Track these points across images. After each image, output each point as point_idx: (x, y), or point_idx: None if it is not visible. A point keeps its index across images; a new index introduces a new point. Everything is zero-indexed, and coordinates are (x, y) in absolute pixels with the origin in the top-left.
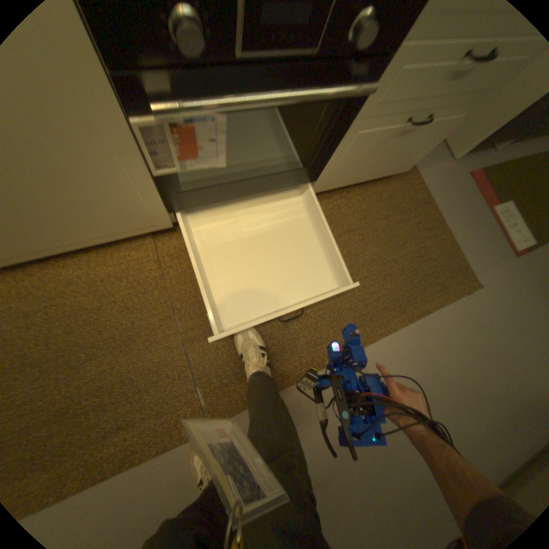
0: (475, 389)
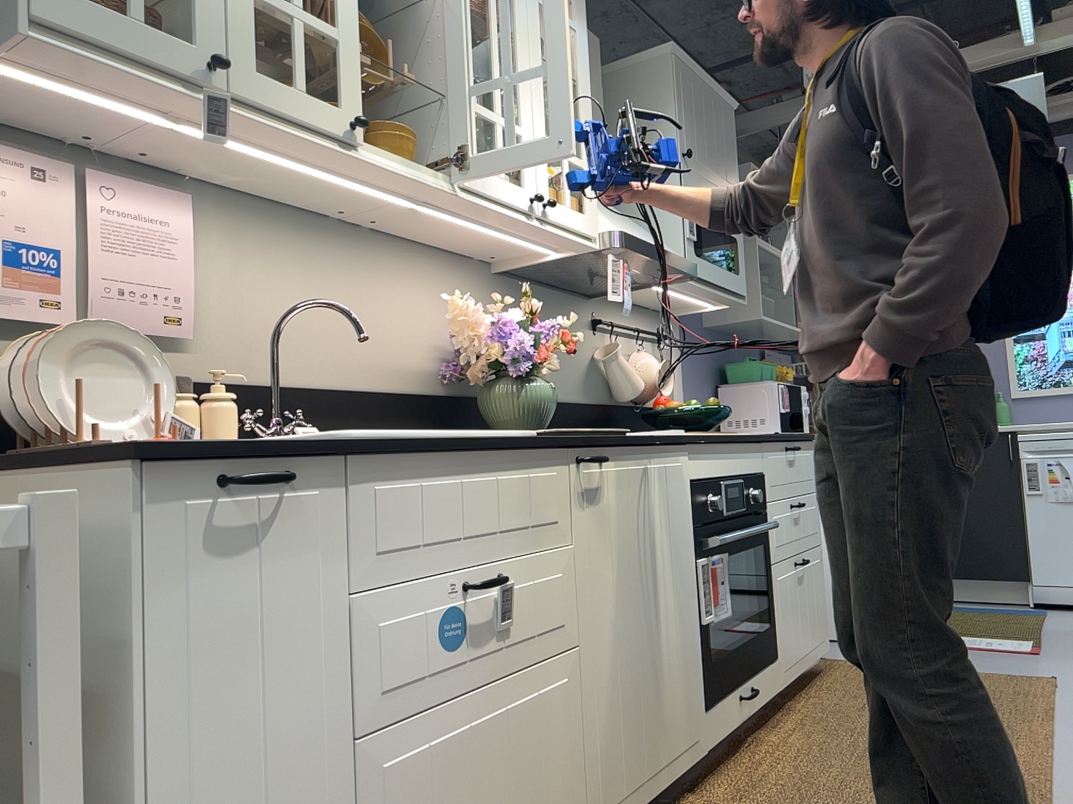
0: None
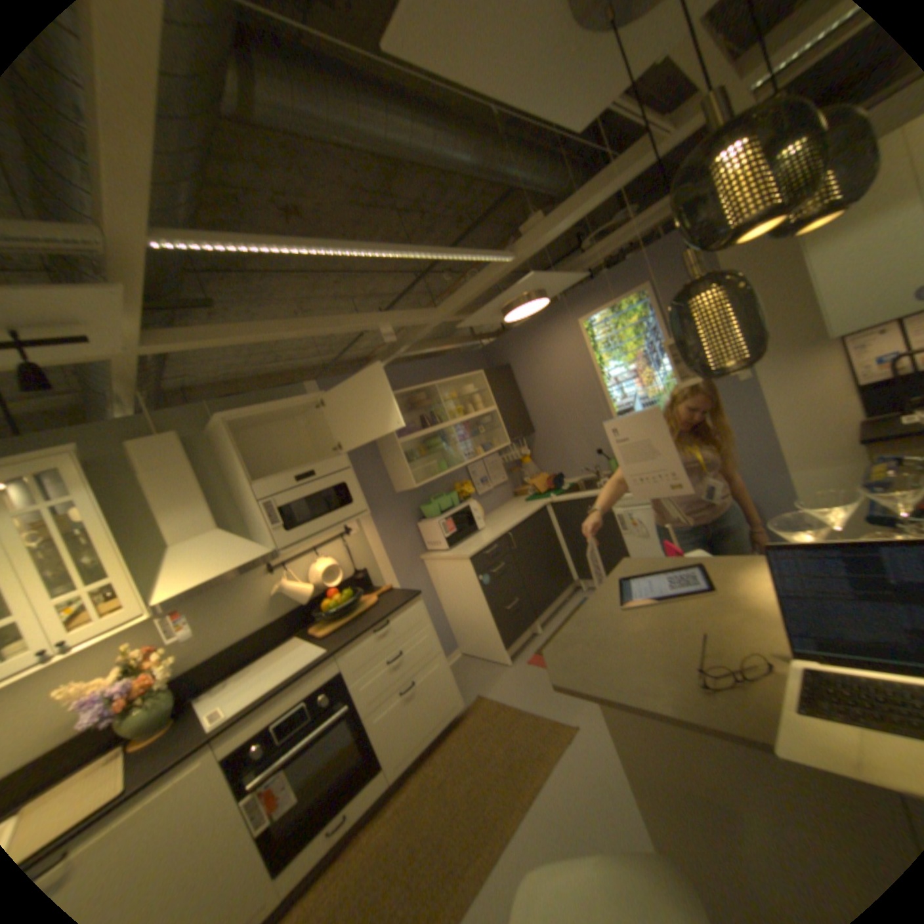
0: (620, 825)
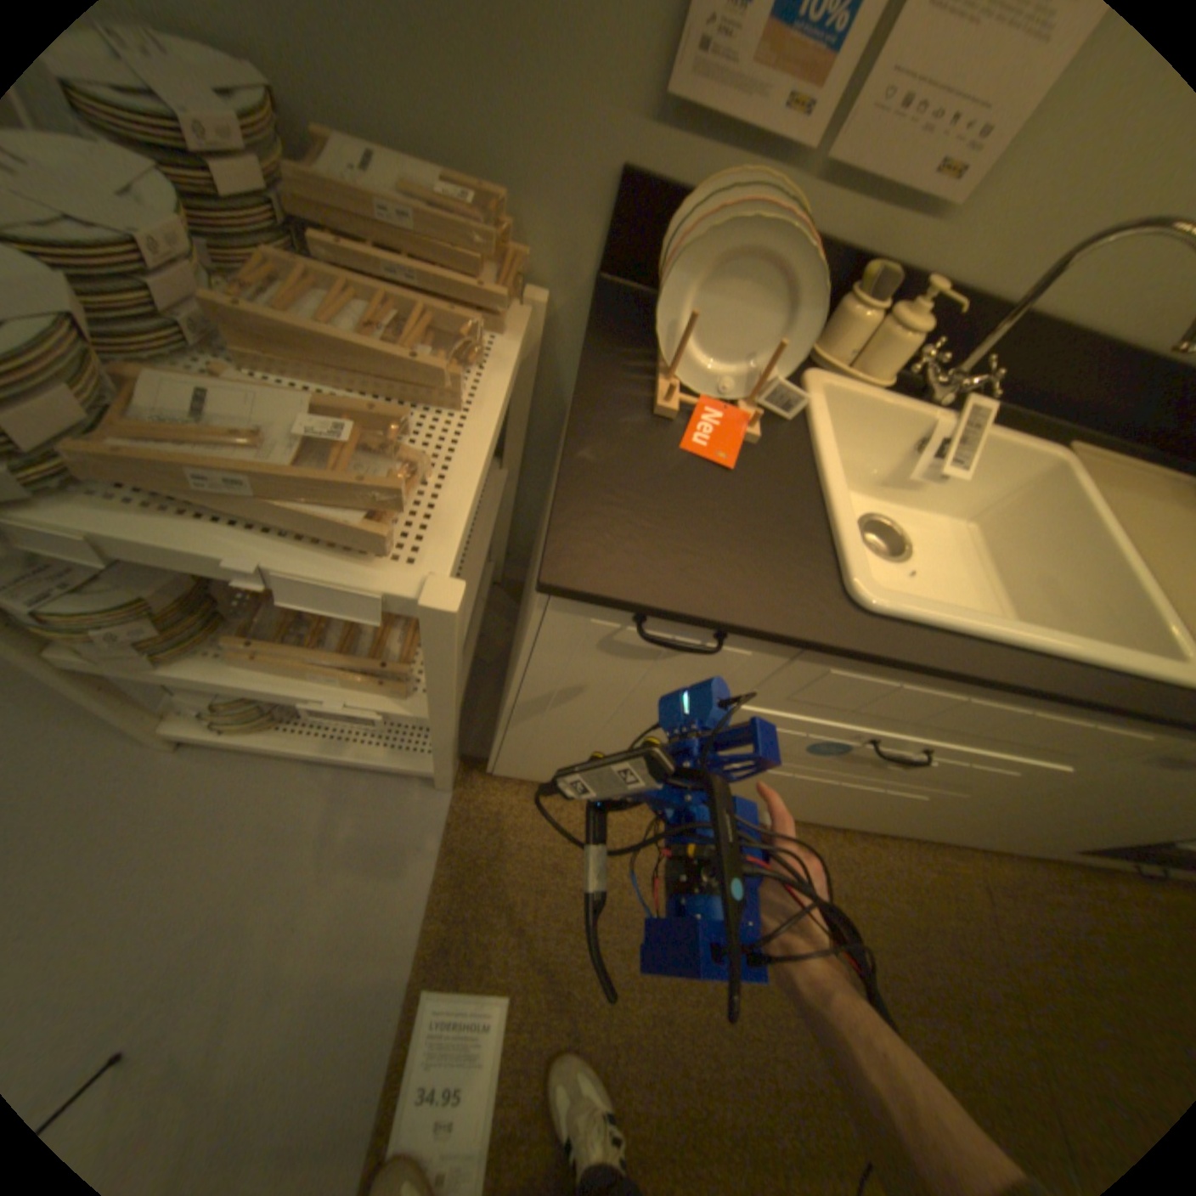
0: None
